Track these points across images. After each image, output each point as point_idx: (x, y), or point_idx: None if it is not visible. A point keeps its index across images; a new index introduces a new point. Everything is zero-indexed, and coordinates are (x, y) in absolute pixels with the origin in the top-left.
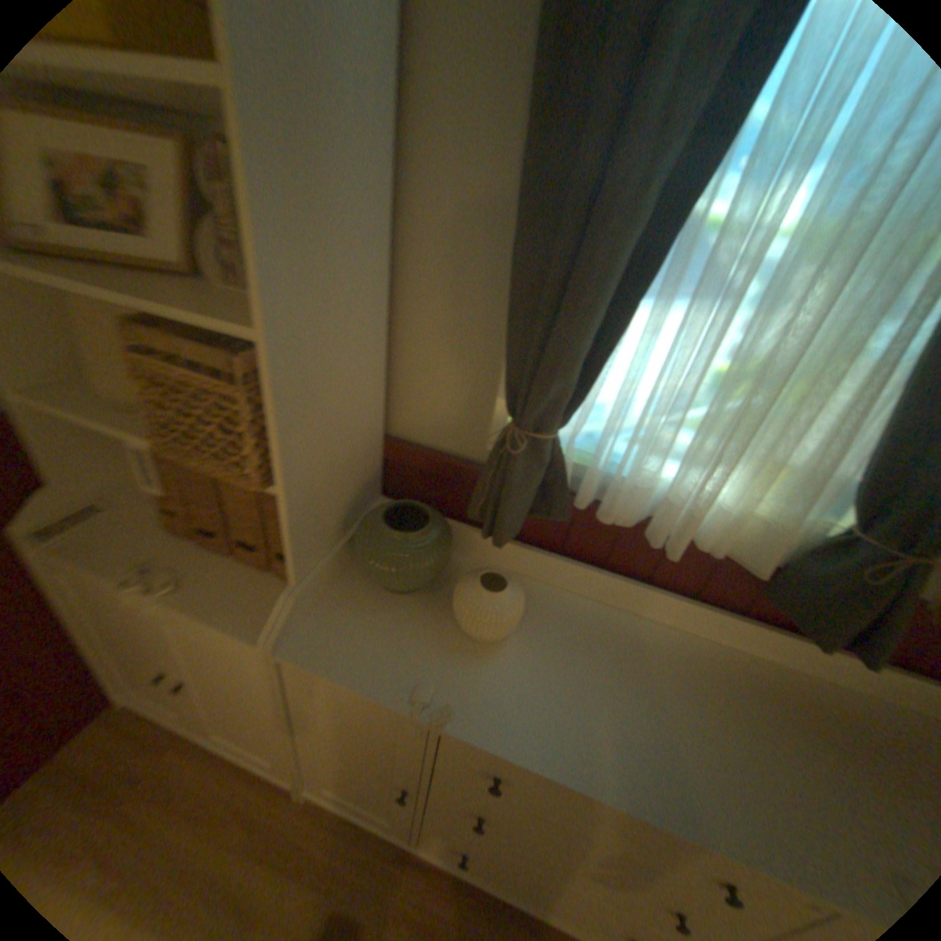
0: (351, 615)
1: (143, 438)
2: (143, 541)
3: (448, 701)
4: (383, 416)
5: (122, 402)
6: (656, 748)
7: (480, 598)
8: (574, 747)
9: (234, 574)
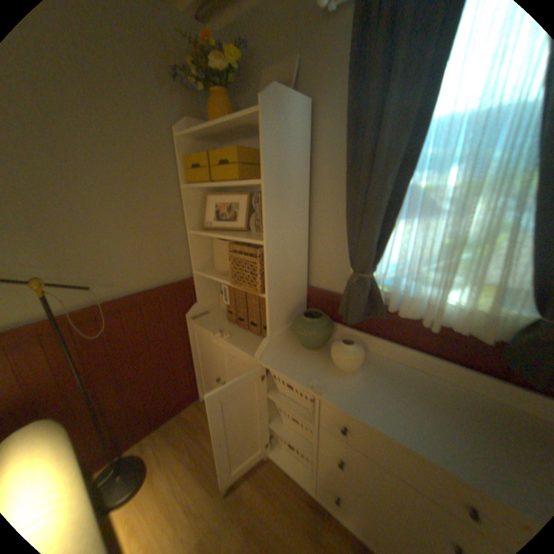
0: (289, 354)
1: (227, 284)
2: (221, 323)
3: (324, 387)
4: (306, 276)
5: (223, 272)
6: (429, 428)
7: (341, 347)
8: (382, 416)
9: (249, 336)
